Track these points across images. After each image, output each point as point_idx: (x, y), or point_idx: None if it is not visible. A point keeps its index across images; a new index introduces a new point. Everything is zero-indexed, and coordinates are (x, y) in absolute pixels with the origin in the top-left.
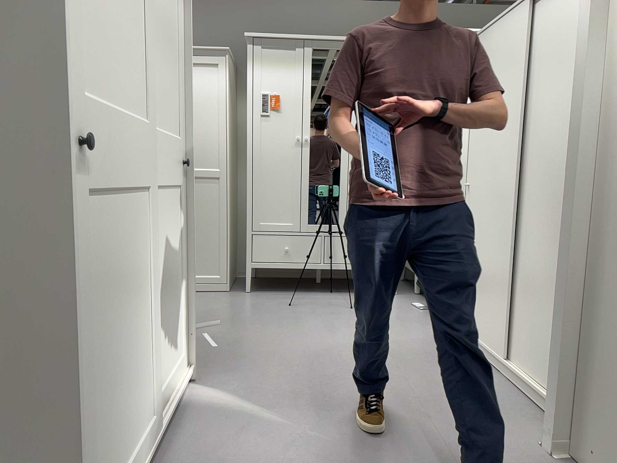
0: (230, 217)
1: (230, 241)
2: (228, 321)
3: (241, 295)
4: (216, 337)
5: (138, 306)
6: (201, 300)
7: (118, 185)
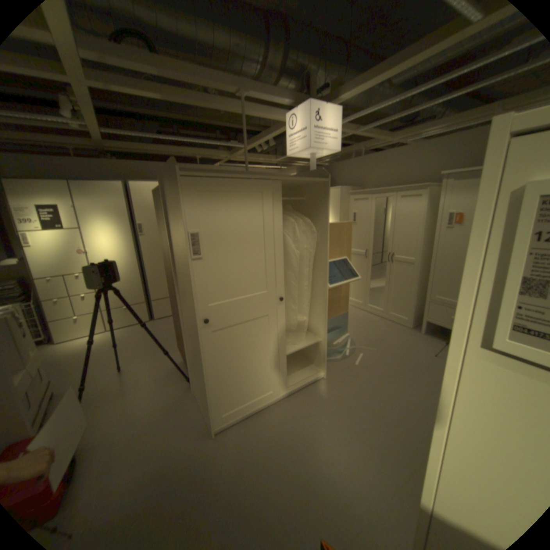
0: (420, 287)
1: (417, 301)
2: (384, 351)
3: (415, 335)
4: (365, 359)
5: (261, 354)
6: (389, 330)
7: (242, 320)
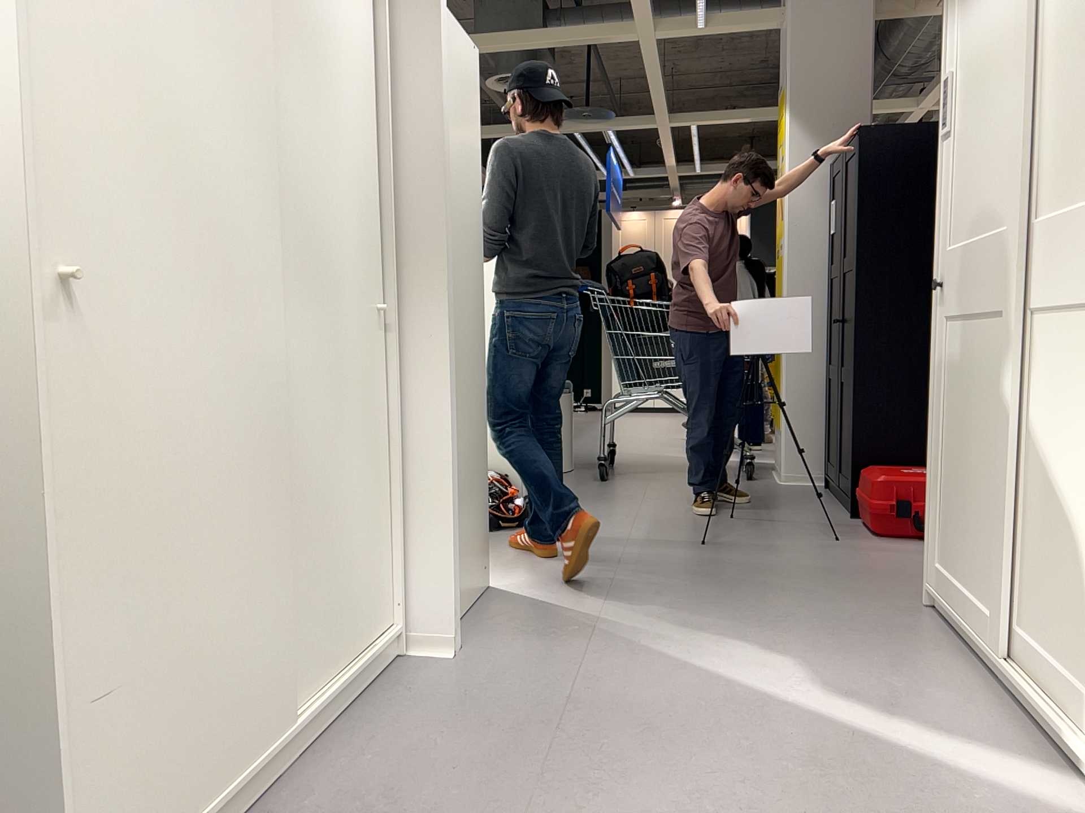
0: None
1: None
2: None
3: None
4: None
5: (983, 448)
6: None
7: (966, 309)
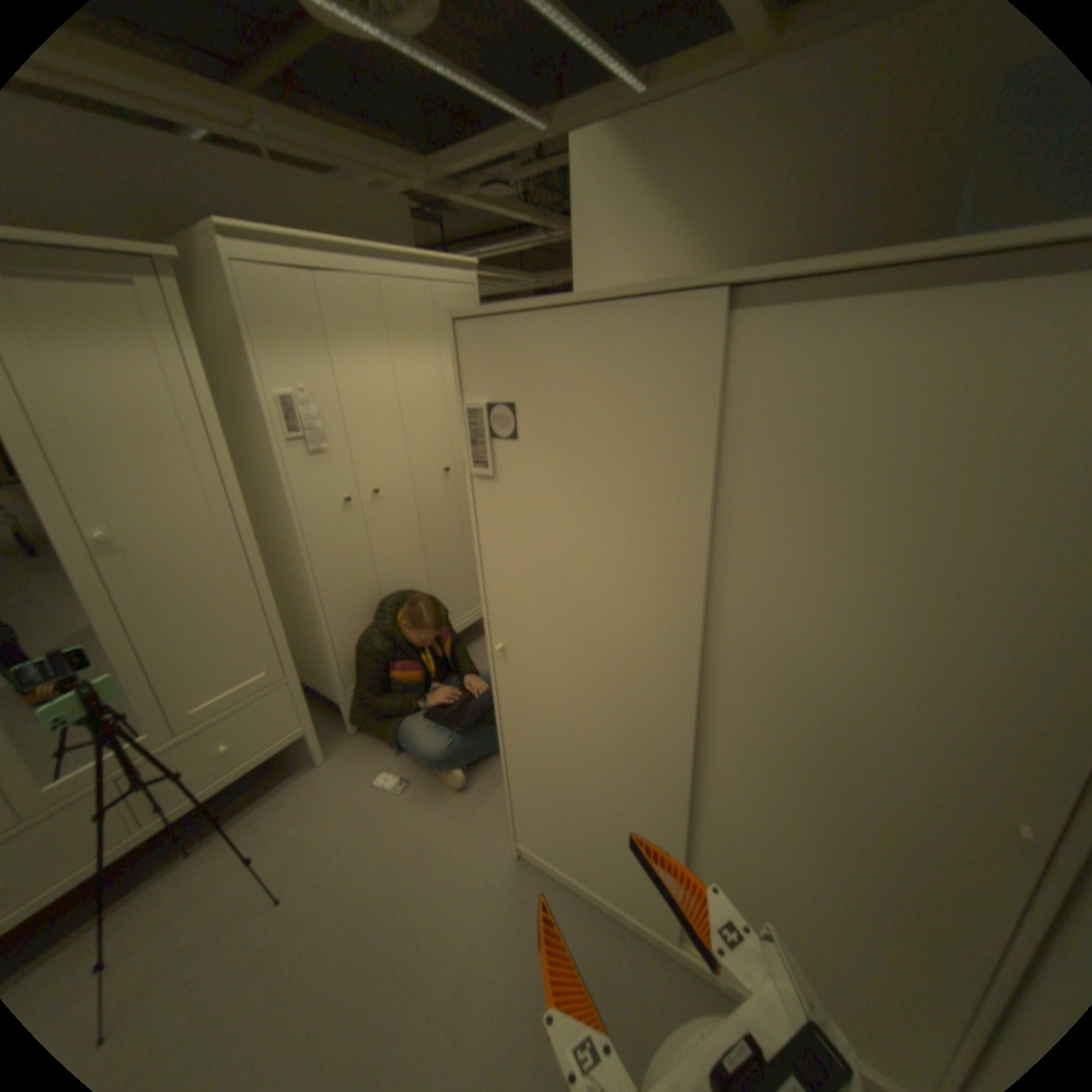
0: None
1: None
2: None
3: None
4: None
5: None
6: None
7: None
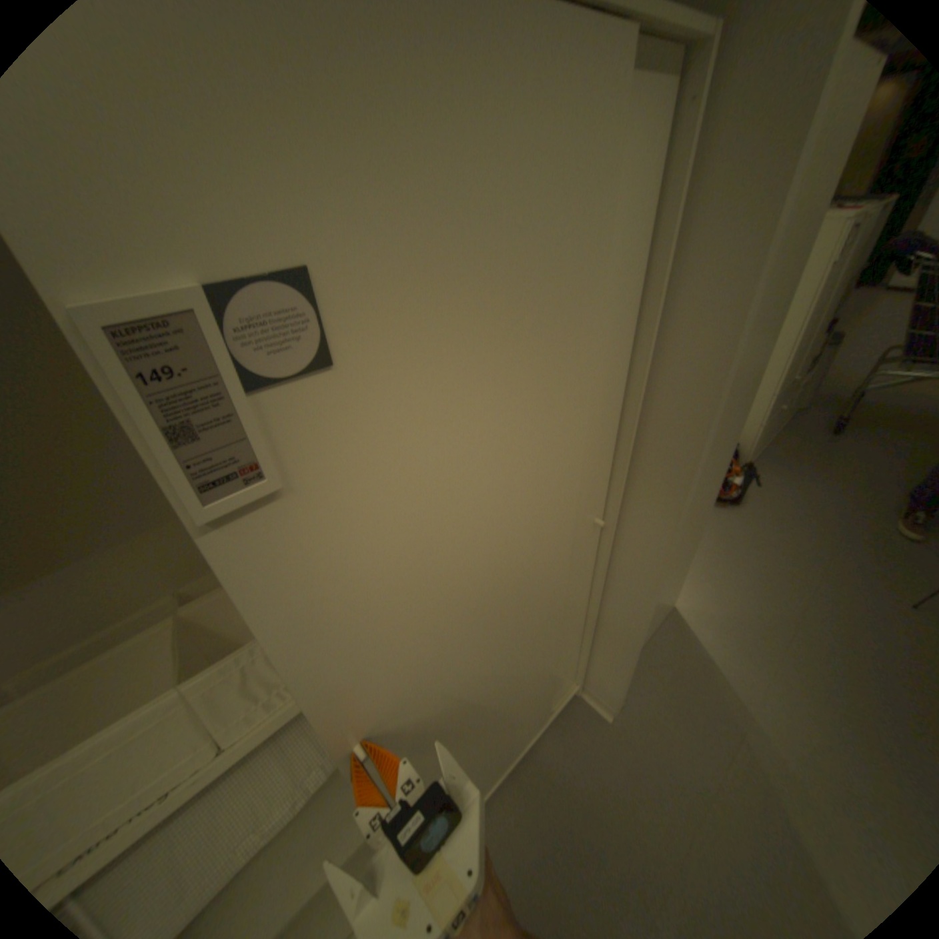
0: None
1: None
2: None
3: None
4: None
5: None
6: None
7: None
